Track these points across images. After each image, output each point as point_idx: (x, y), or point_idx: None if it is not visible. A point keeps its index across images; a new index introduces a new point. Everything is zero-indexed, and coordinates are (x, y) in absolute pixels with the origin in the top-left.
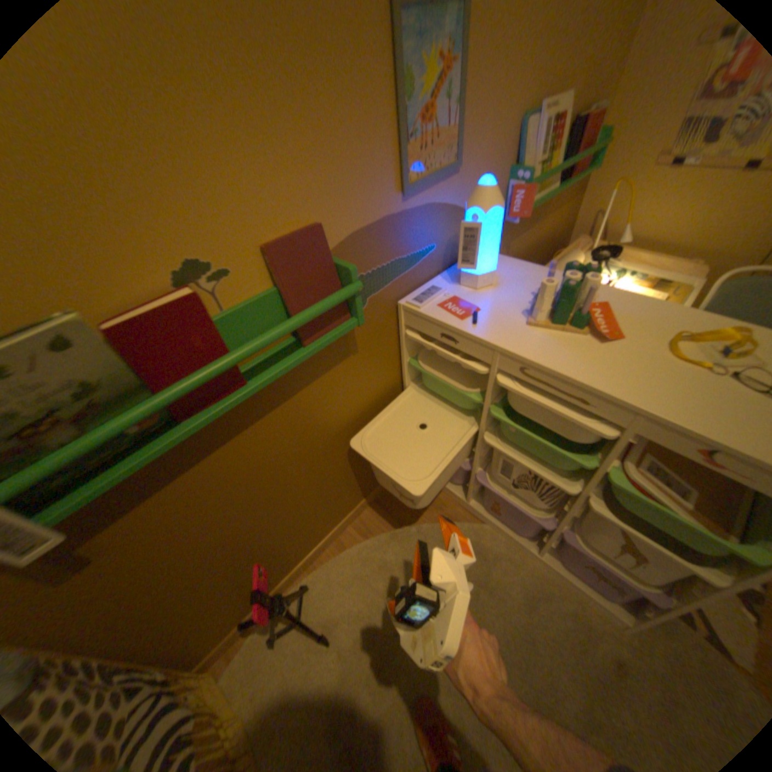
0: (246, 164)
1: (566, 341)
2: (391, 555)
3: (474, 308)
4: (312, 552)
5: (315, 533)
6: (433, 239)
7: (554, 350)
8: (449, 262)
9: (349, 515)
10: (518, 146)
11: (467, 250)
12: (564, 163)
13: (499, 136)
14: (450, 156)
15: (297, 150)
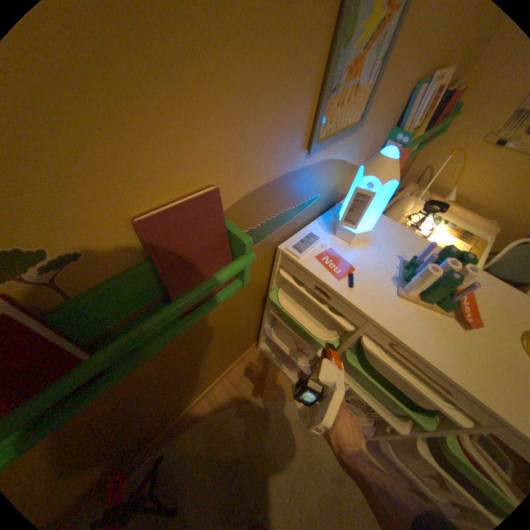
0: (110, 103)
1: (436, 324)
2: (236, 430)
3: (350, 267)
4: (169, 427)
5: (174, 415)
6: (321, 190)
7: (427, 334)
8: (326, 208)
9: (204, 392)
10: (404, 110)
11: (354, 211)
12: (429, 130)
13: (397, 98)
14: (359, 115)
15: (199, 89)
